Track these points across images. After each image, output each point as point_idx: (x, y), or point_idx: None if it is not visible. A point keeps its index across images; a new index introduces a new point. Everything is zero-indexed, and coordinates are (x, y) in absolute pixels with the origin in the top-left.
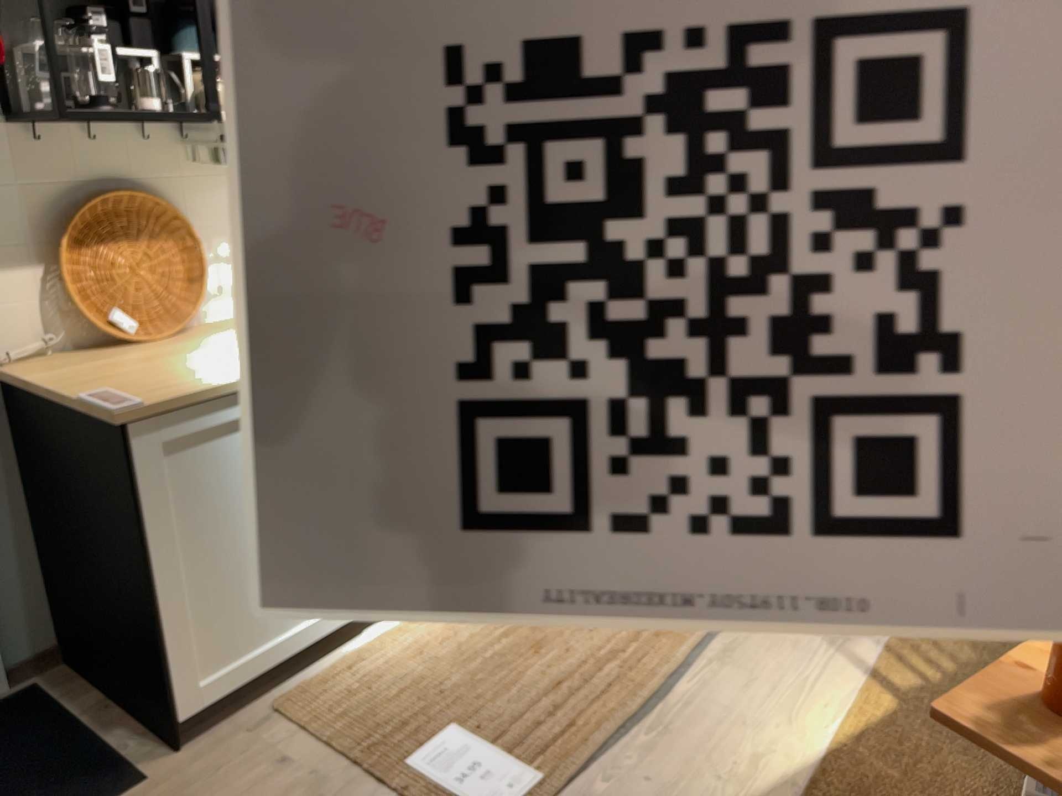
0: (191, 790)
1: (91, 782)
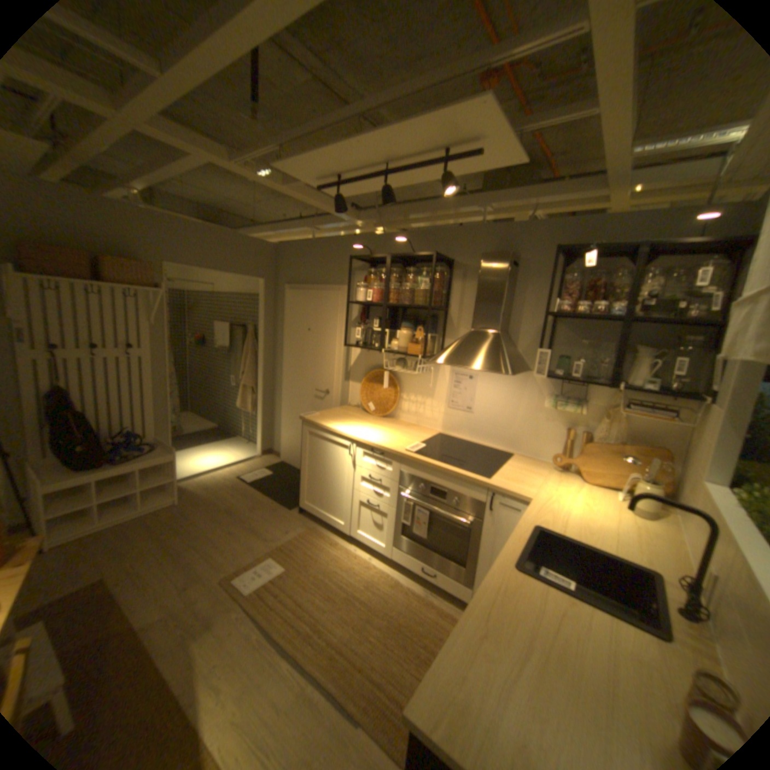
0: (282, 518)
1: (292, 502)
